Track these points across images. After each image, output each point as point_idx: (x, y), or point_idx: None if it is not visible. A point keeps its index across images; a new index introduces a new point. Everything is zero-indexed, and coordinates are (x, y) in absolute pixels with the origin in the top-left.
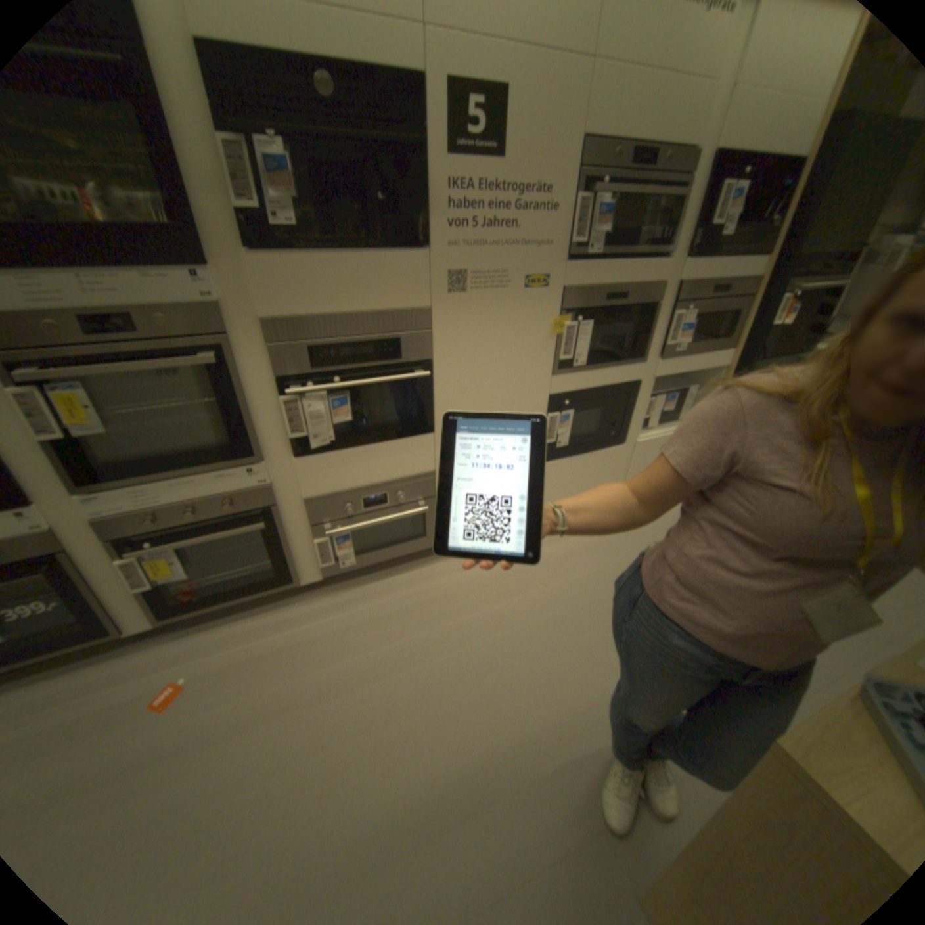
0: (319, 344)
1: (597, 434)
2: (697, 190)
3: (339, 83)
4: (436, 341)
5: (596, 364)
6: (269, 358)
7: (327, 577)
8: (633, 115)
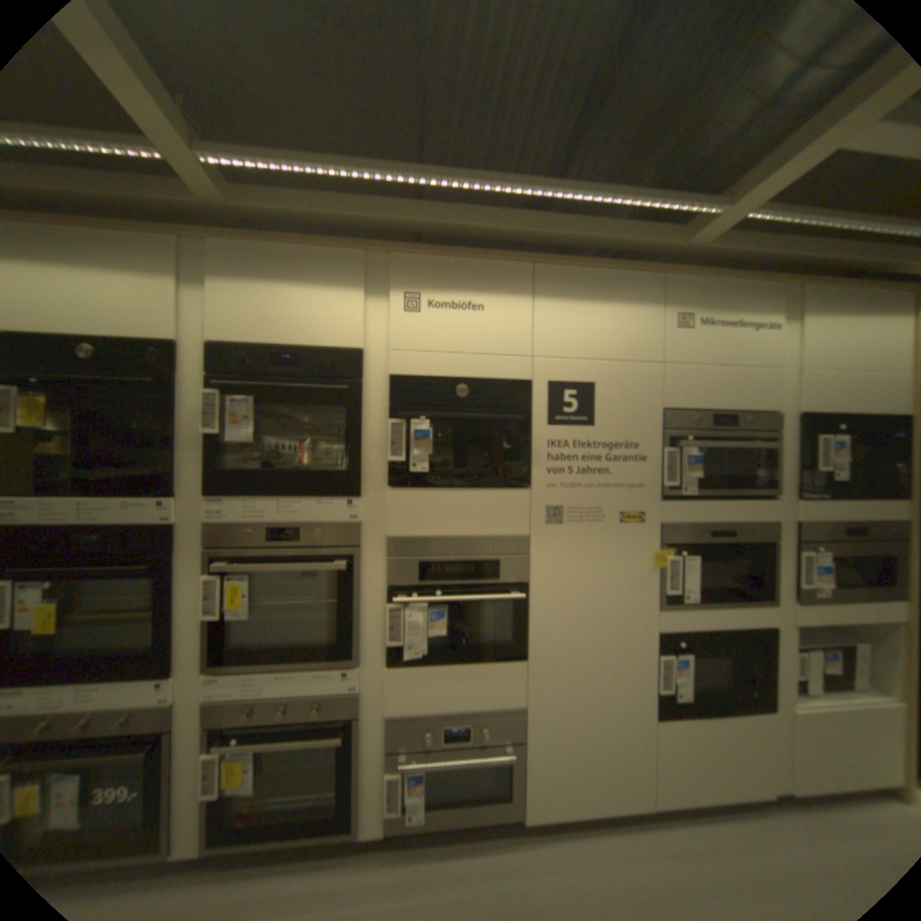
0: (428, 560)
1: (732, 693)
2: (791, 444)
3: (472, 390)
4: (533, 565)
5: (714, 604)
6: (386, 569)
7: (389, 836)
8: (706, 394)
